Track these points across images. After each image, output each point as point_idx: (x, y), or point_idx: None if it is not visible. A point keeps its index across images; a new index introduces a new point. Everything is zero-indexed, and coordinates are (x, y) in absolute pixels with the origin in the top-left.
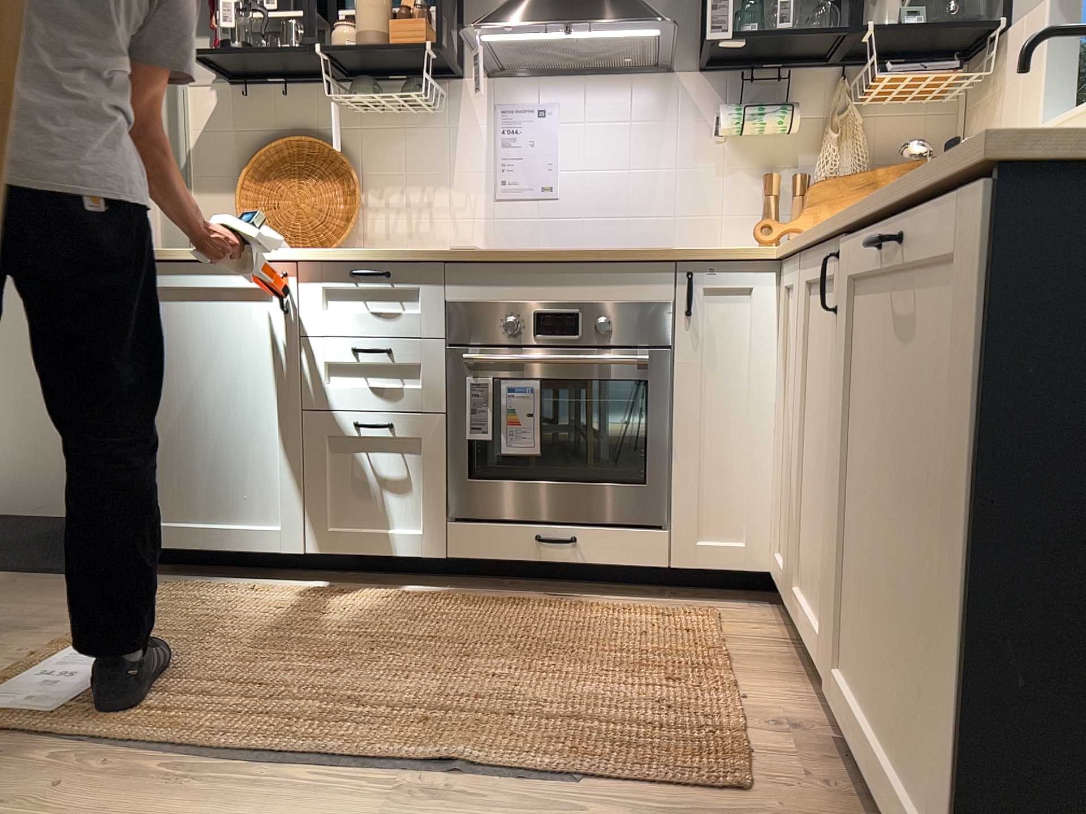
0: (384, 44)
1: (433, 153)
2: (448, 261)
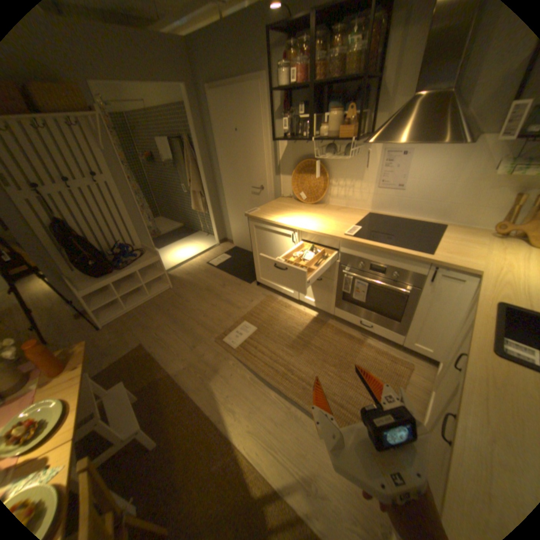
0: (337, 135)
1: (357, 167)
2: (342, 240)
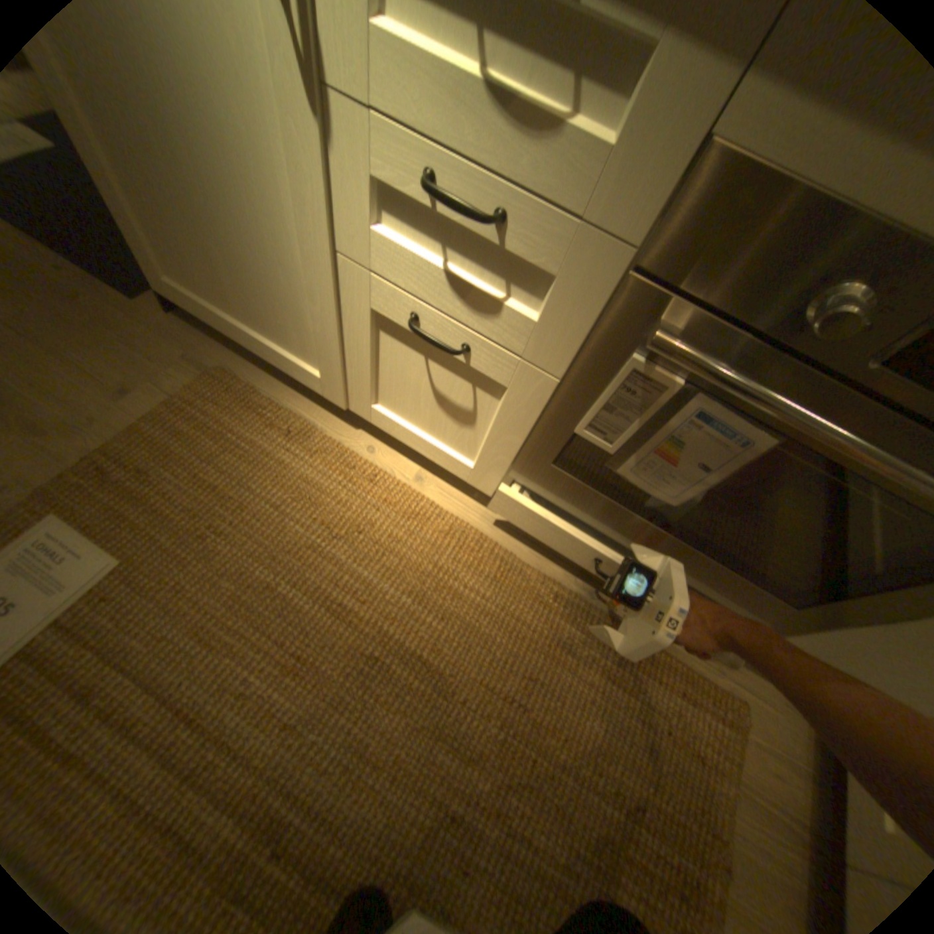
0: None
1: None
2: None
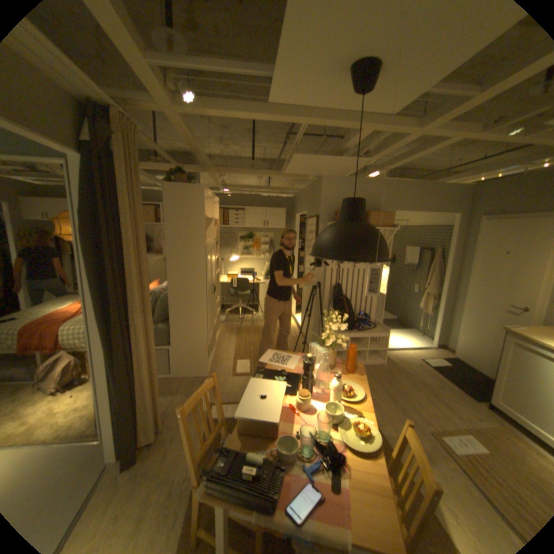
0: None
1: None
2: None
